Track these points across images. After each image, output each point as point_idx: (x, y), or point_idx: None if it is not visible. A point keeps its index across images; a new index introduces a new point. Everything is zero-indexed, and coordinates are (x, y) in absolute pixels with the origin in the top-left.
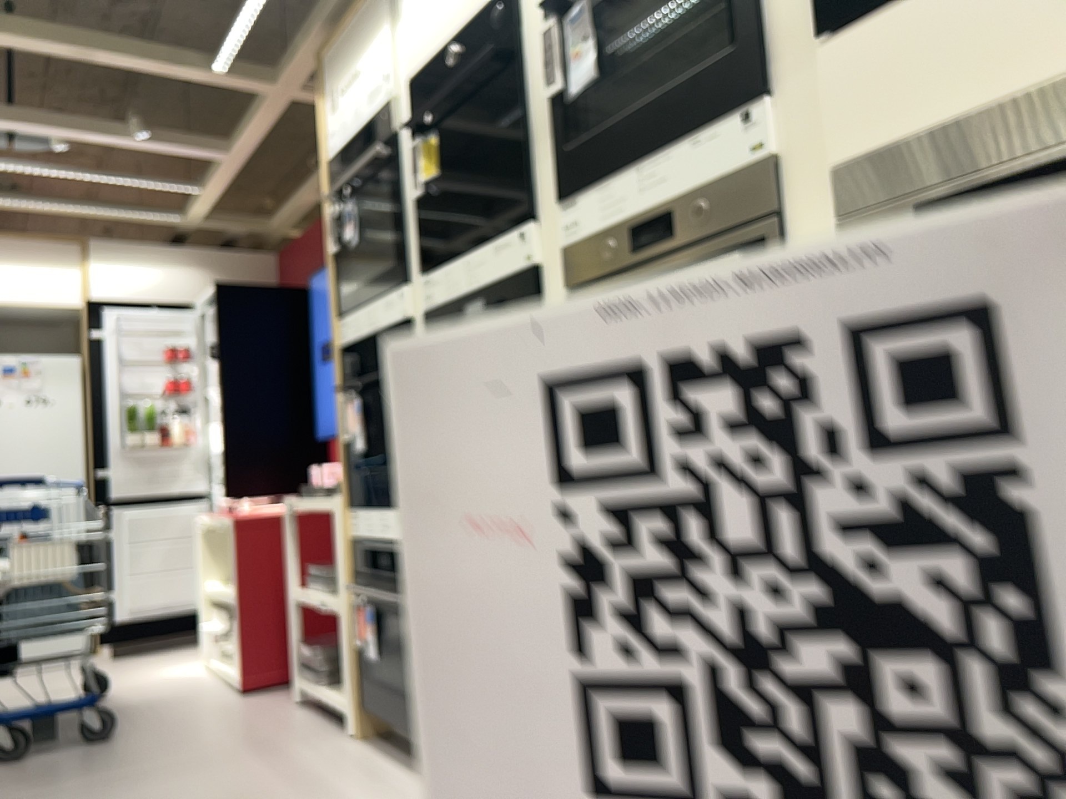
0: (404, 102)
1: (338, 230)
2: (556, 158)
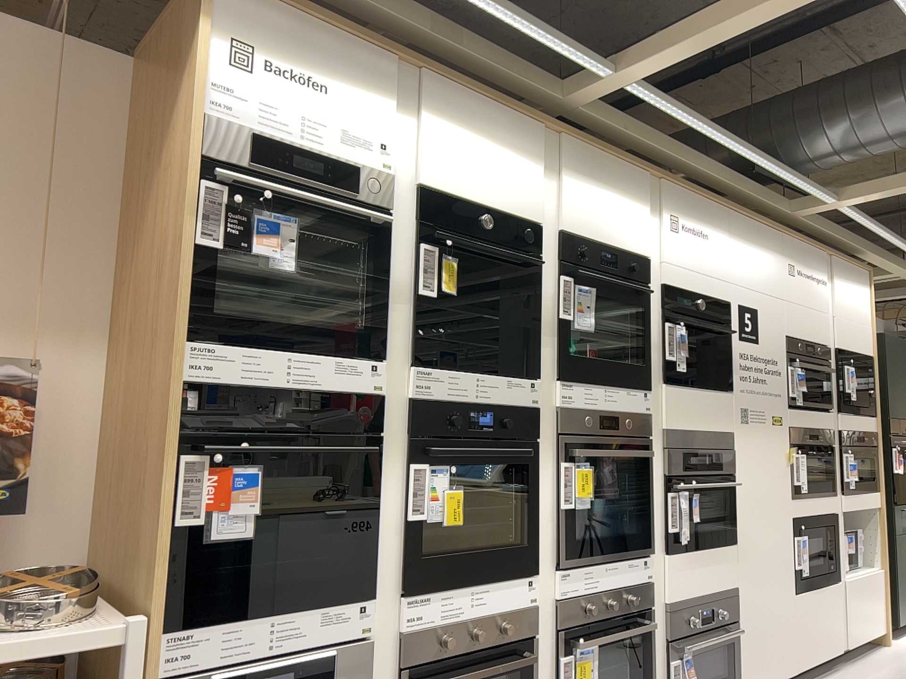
0: (407, 197)
1: (249, 234)
2: (554, 352)
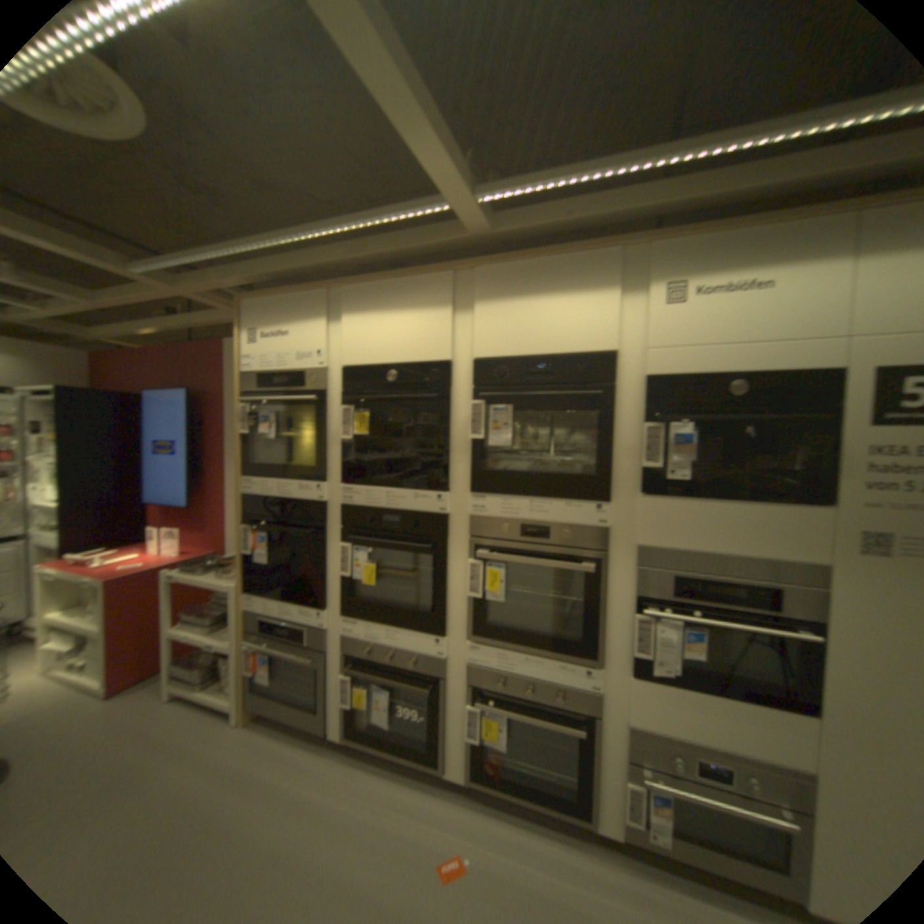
0: (338, 375)
1: (255, 424)
2: (472, 470)
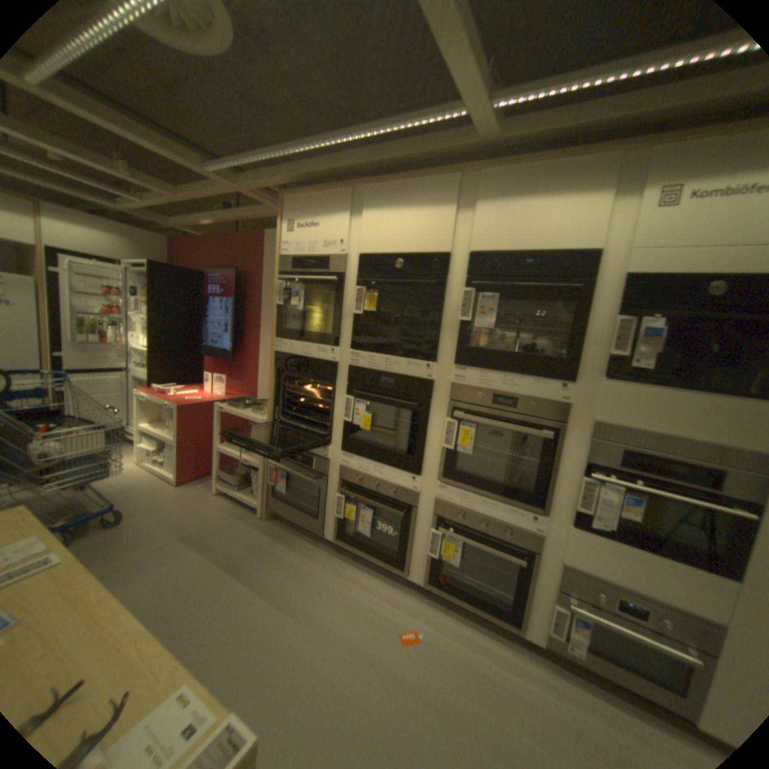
0: (353, 262)
1: (286, 298)
2: (456, 346)
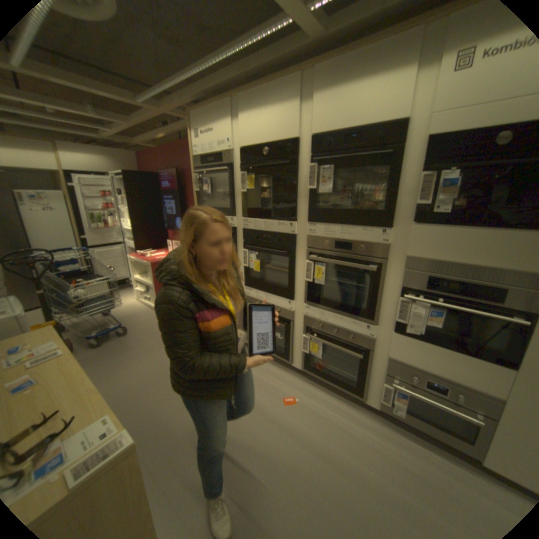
0: (237, 155)
1: (200, 186)
2: (309, 209)
